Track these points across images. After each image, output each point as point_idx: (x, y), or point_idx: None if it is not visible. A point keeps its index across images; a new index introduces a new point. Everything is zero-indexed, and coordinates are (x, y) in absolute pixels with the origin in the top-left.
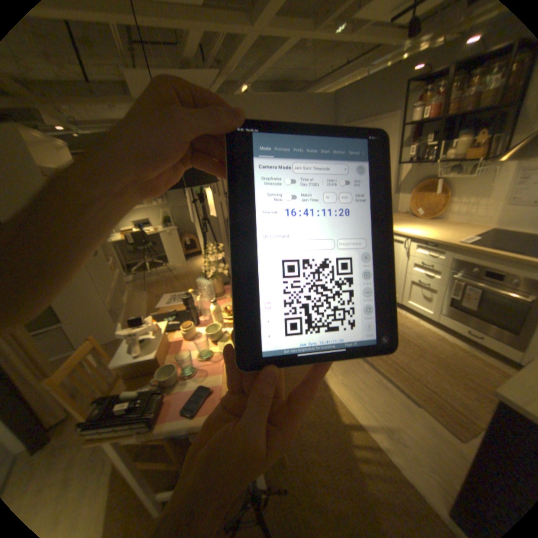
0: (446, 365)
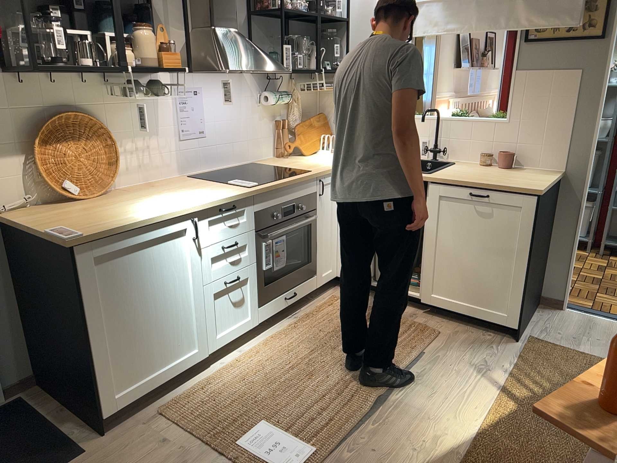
0: (338, 333)
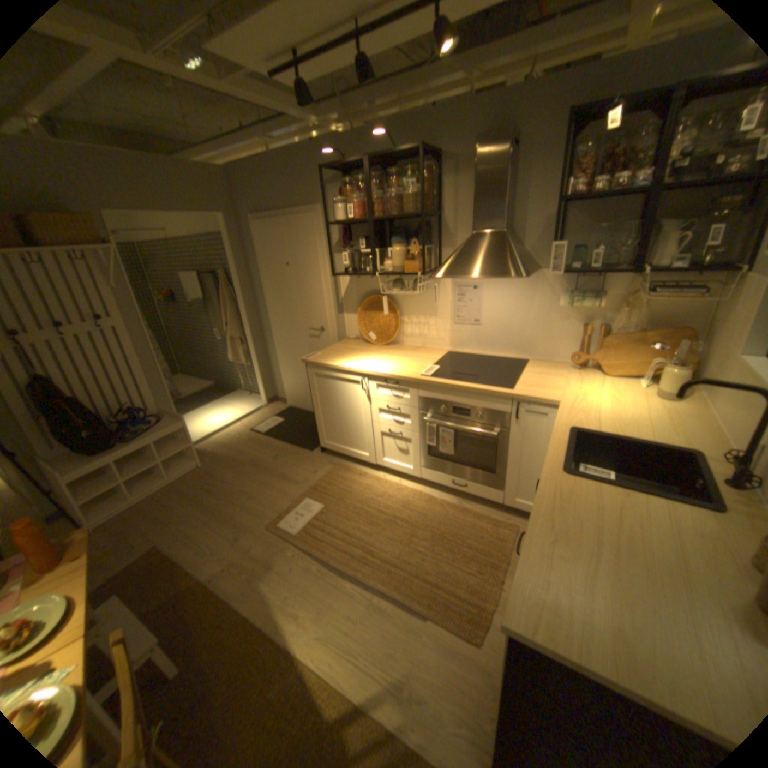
0: (440, 536)
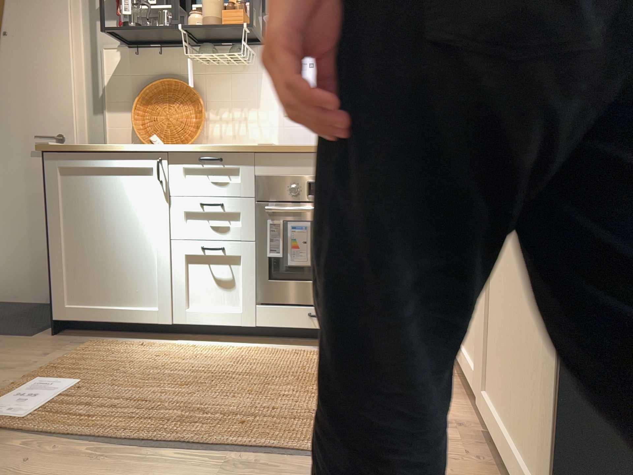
0: (313, 380)
